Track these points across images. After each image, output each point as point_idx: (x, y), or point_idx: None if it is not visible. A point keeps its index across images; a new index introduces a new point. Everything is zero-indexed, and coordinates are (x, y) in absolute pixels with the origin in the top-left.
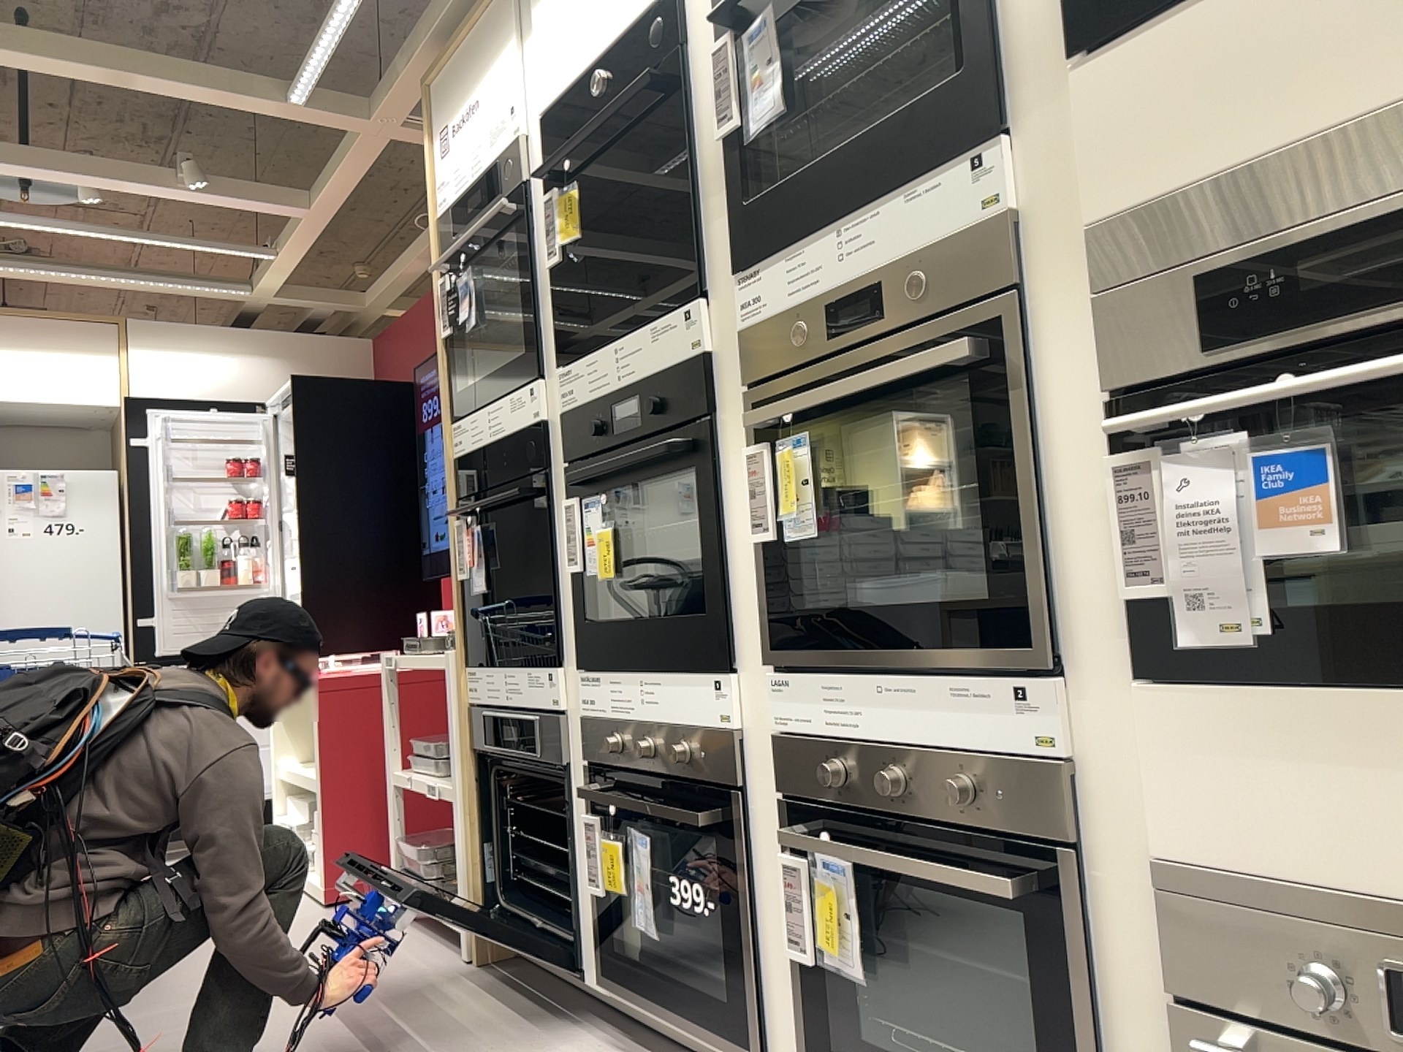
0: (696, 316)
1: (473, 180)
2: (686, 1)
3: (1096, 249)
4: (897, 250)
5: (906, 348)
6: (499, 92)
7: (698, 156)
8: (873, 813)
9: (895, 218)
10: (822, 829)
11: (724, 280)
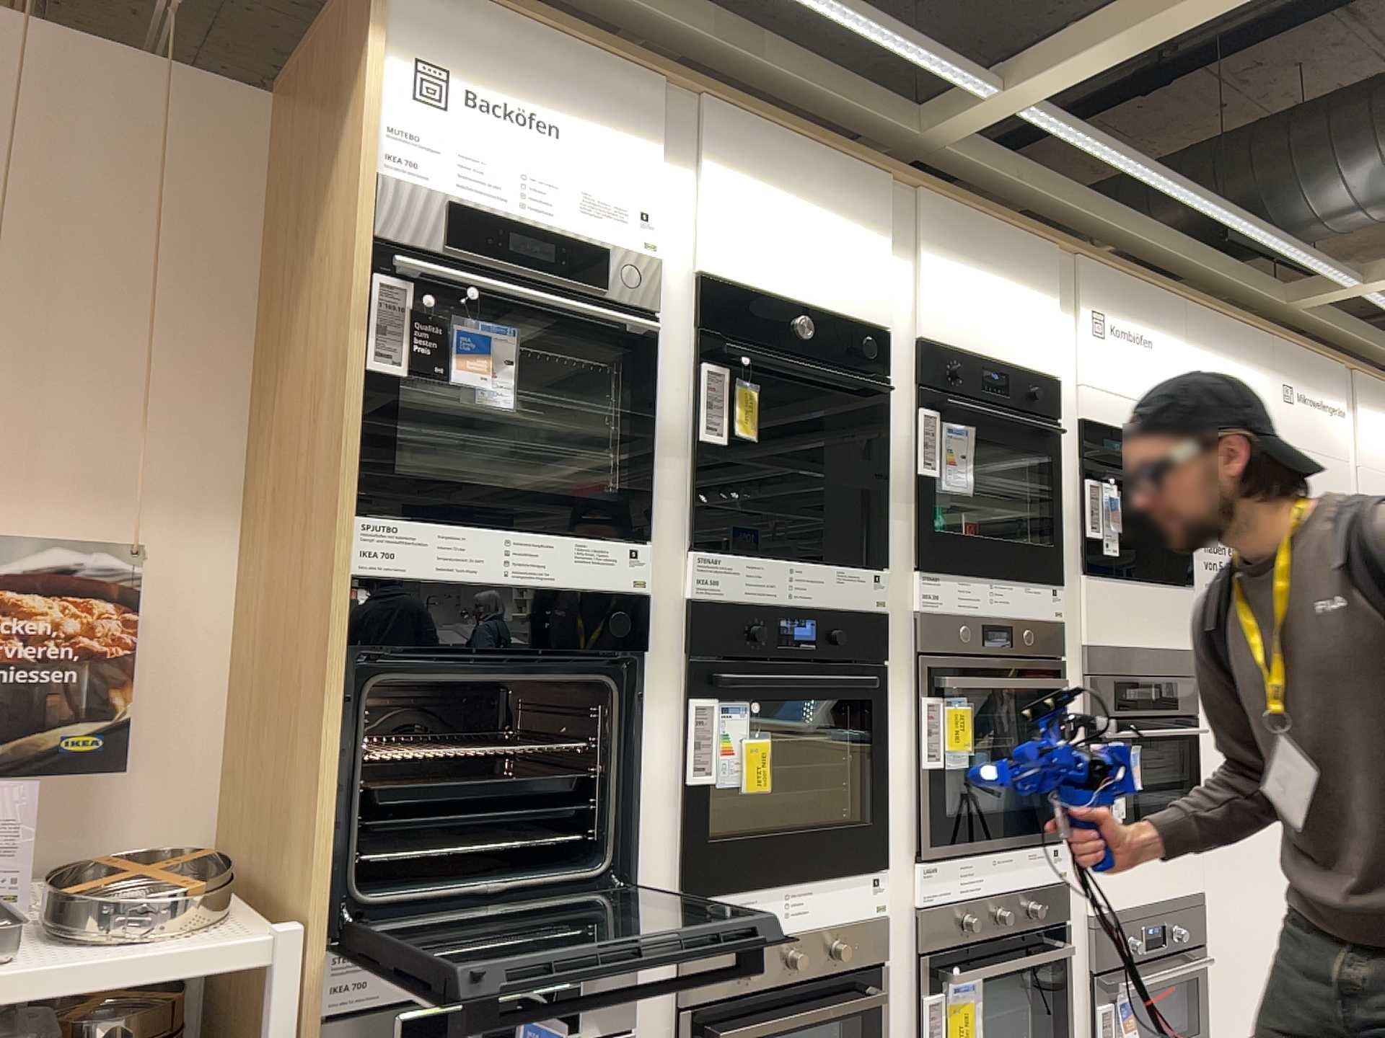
0: (886, 585)
1: (528, 213)
2: (890, 346)
3: (1089, 655)
4: (1020, 614)
5: (1017, 667)
6: (624, 172)
7: (889, 464)
8: (978, 941)
9: (1020, 596)
10: (949, 964)
11: (901, 567)
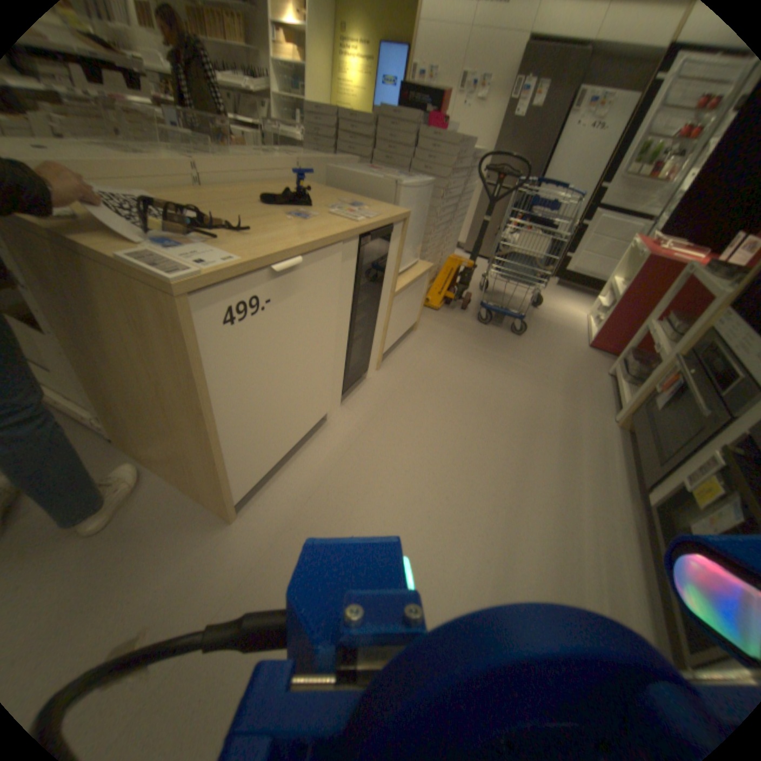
0: None
1: None
2: None
3: None
4: None
5: None
6: None
7: None
8: None
9: None
10: None
11: None
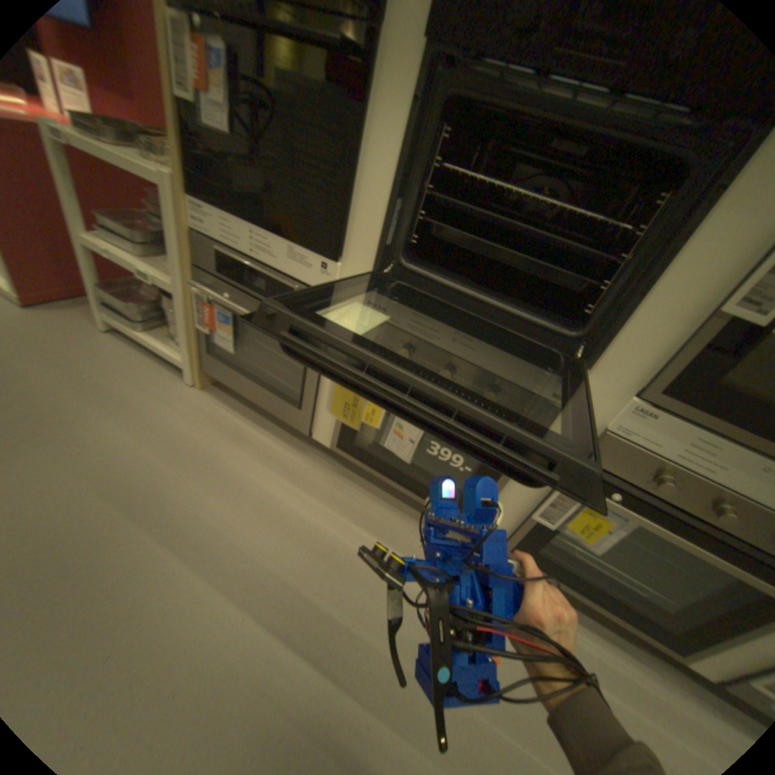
0: None
1: None
2: None
3: None
4: None
5: None
6: None
7: None
8: (674, 505)
9: None
10: (615, 490)
11: None
